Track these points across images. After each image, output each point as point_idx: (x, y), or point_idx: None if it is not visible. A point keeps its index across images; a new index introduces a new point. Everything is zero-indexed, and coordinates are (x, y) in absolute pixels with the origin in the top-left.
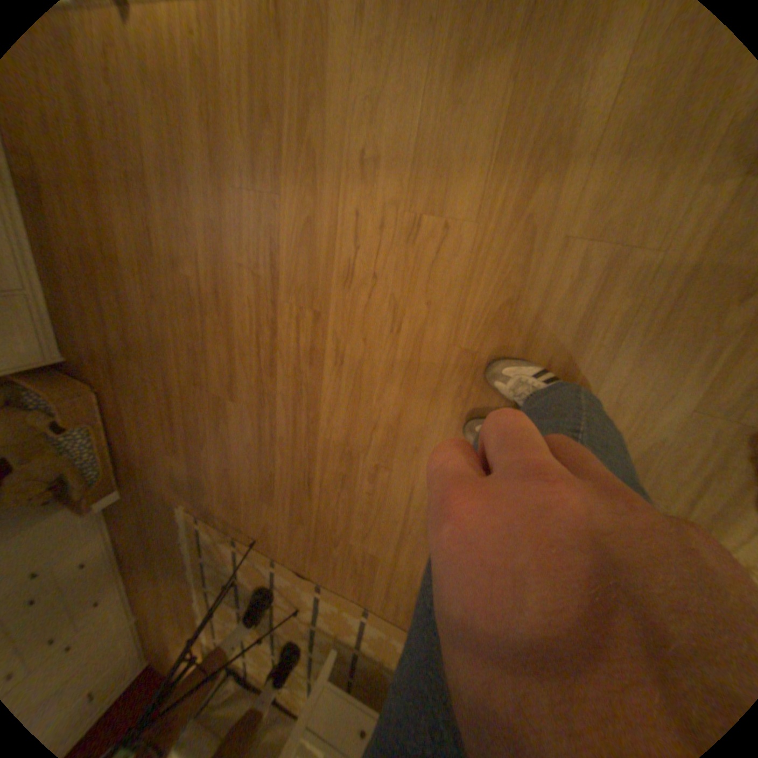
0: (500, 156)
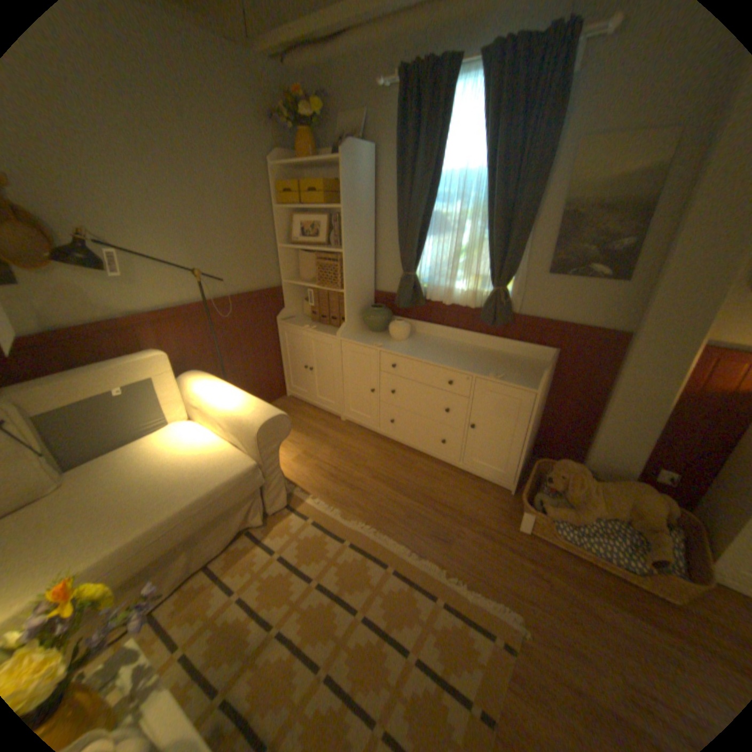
0: None
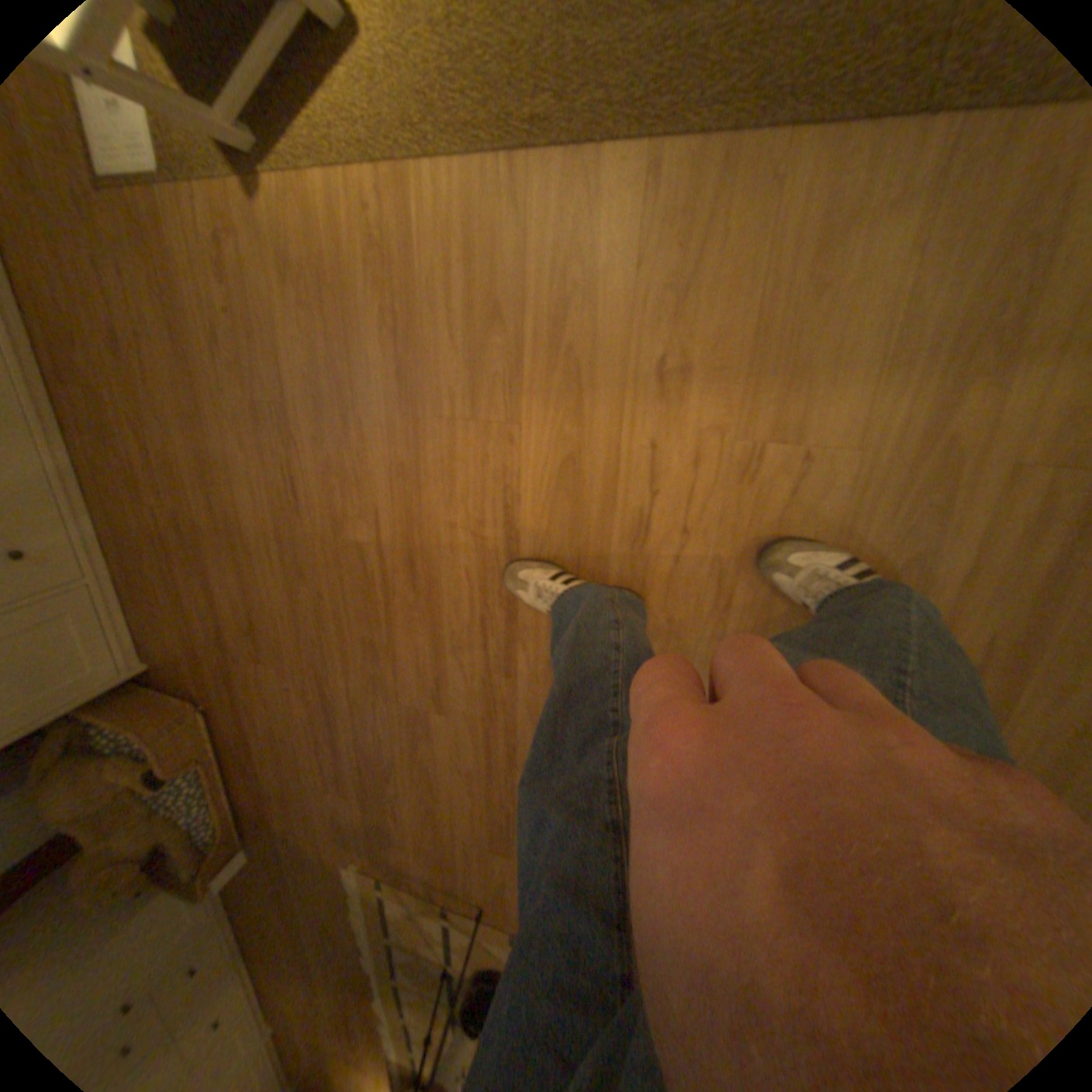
0: (897, 357)
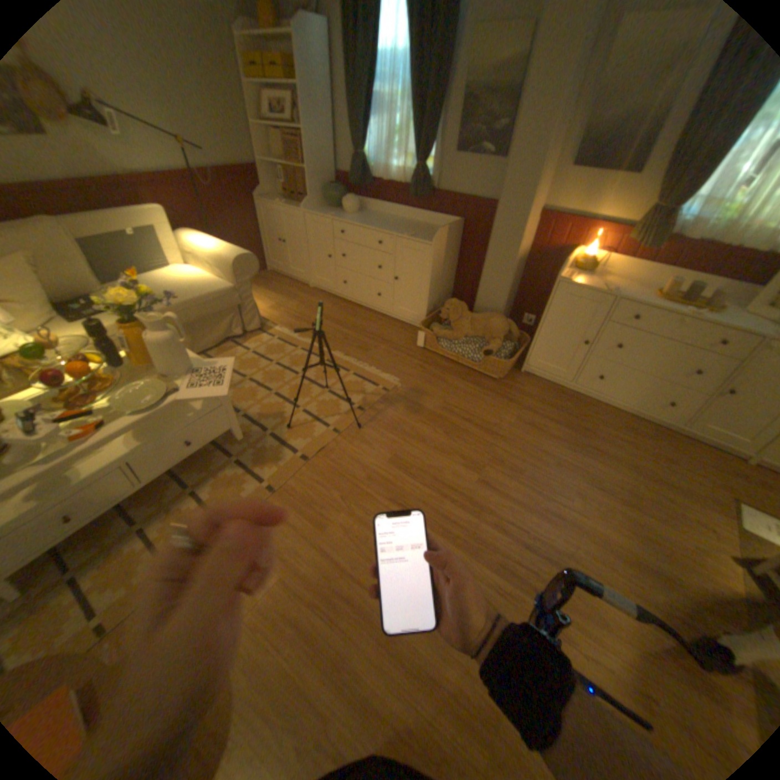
0: None
